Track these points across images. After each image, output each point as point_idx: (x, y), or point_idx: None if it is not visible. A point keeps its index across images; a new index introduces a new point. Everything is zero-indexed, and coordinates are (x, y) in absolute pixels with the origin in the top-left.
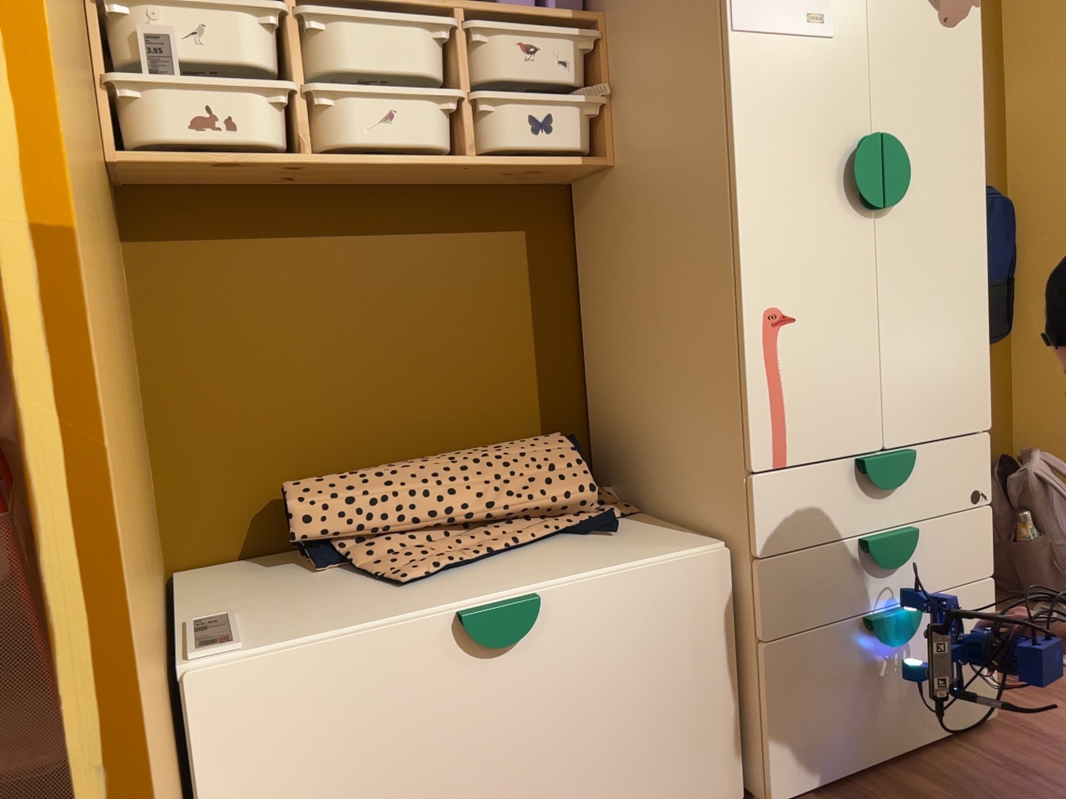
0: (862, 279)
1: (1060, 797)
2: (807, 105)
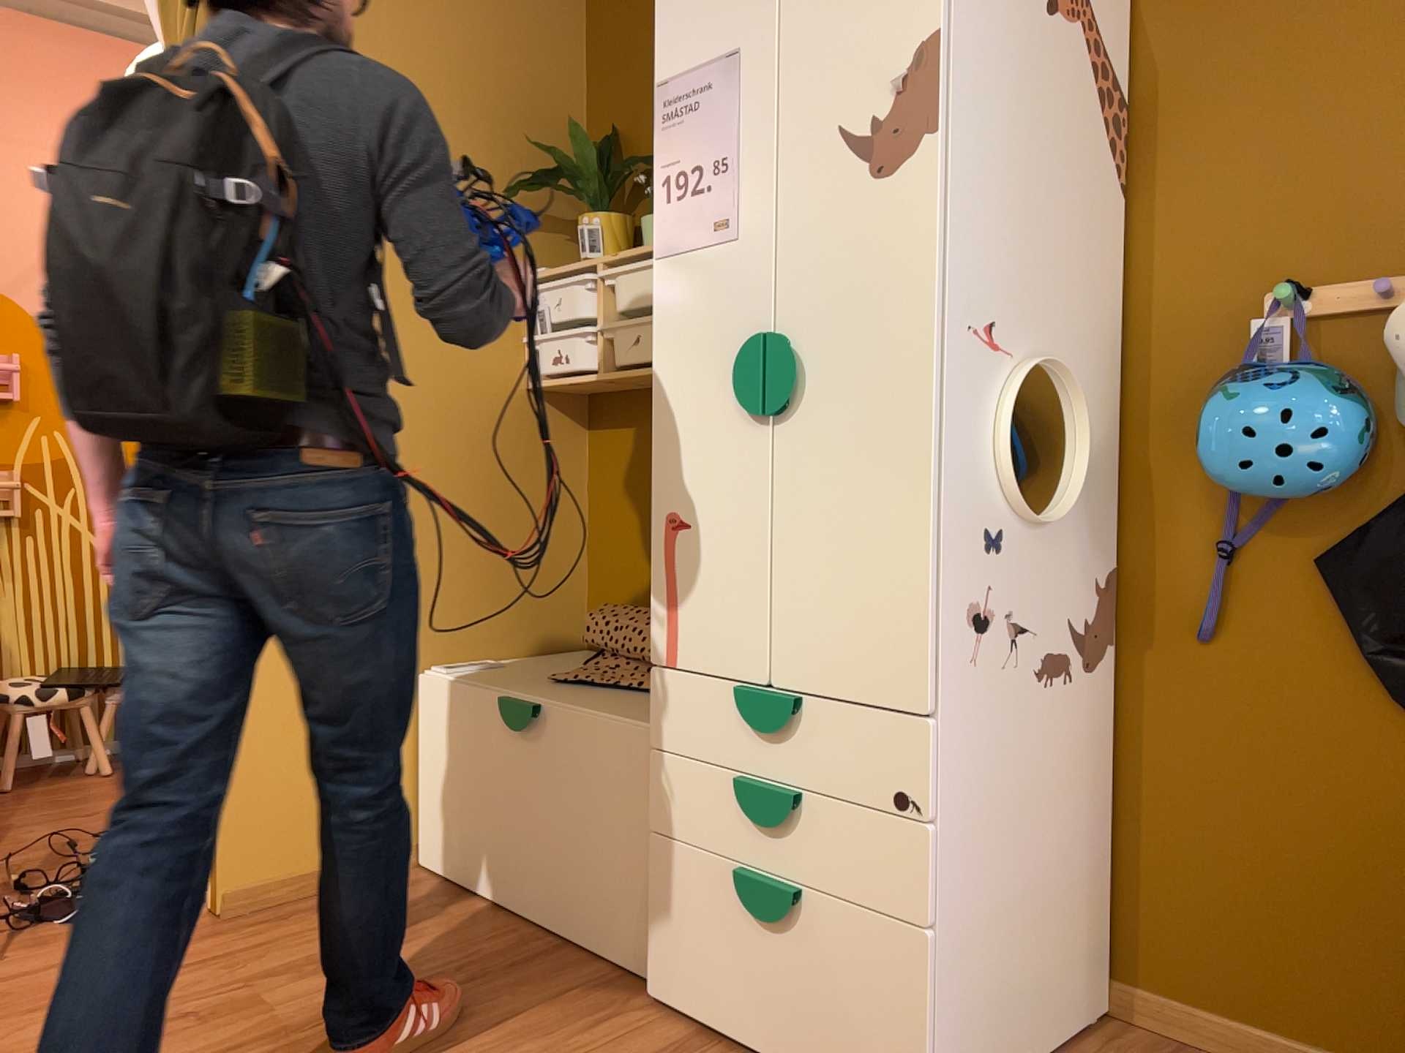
0: (753, 490)
1: None
2: (710, 311)
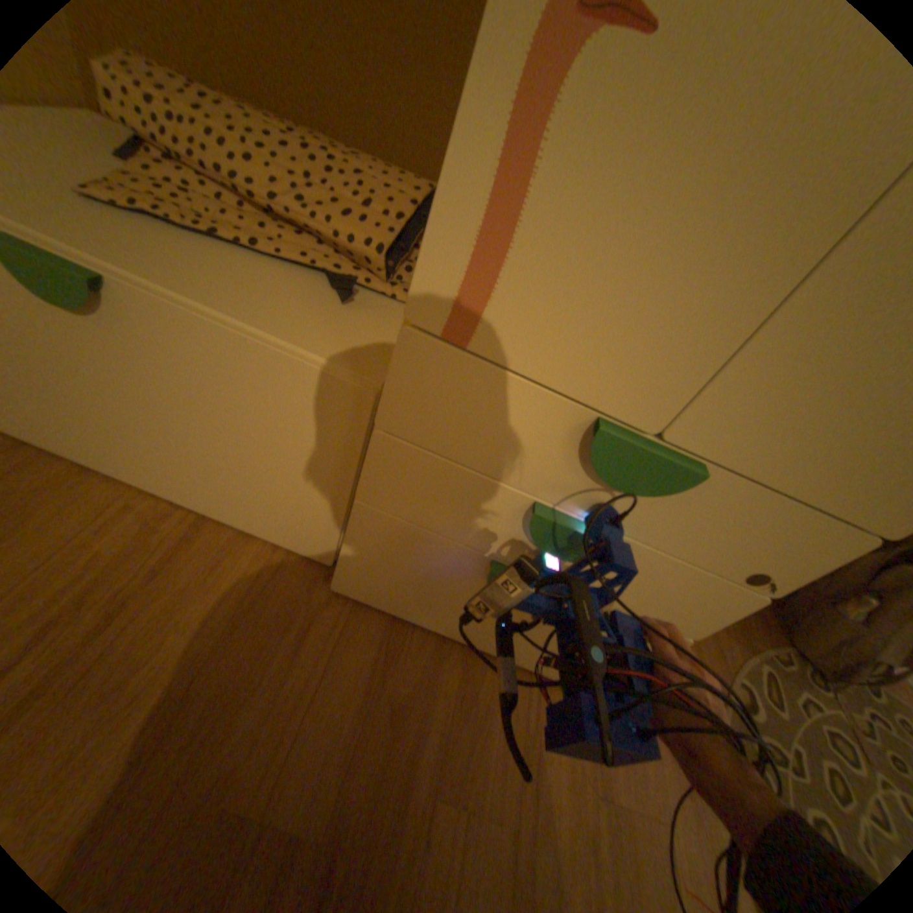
0: None
1: (521, 799)
2: None
